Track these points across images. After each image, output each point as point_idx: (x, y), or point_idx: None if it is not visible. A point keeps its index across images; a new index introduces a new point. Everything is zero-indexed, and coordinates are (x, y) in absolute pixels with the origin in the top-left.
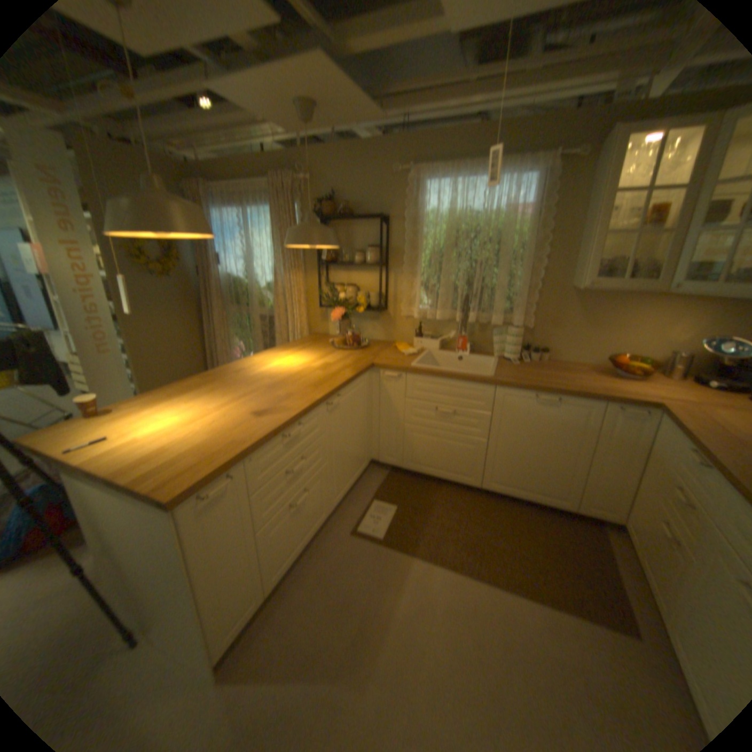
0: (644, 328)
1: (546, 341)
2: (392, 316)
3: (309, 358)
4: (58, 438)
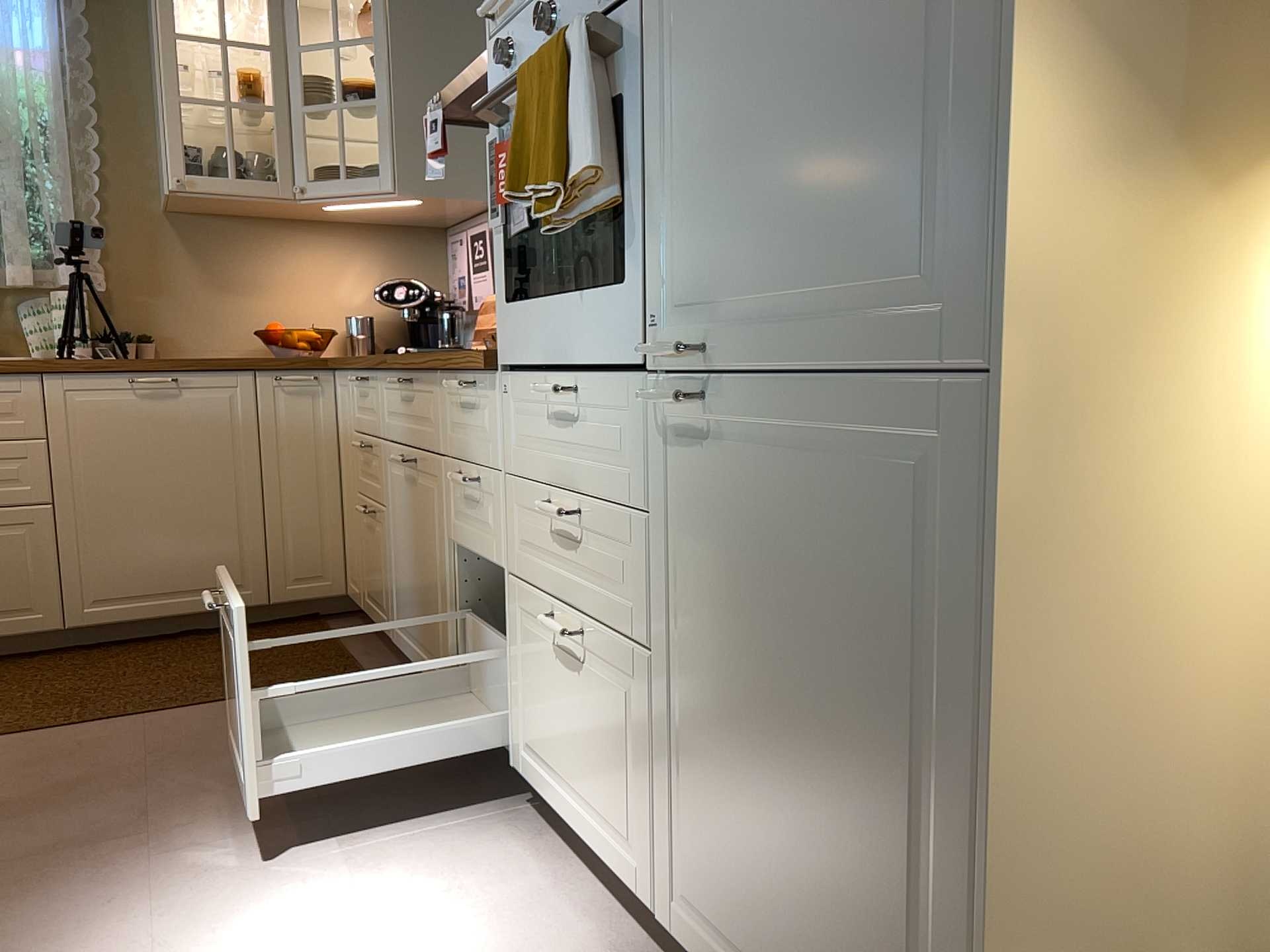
0: (299, 284)
1: (143, 321)
2: None
3: None
4: None
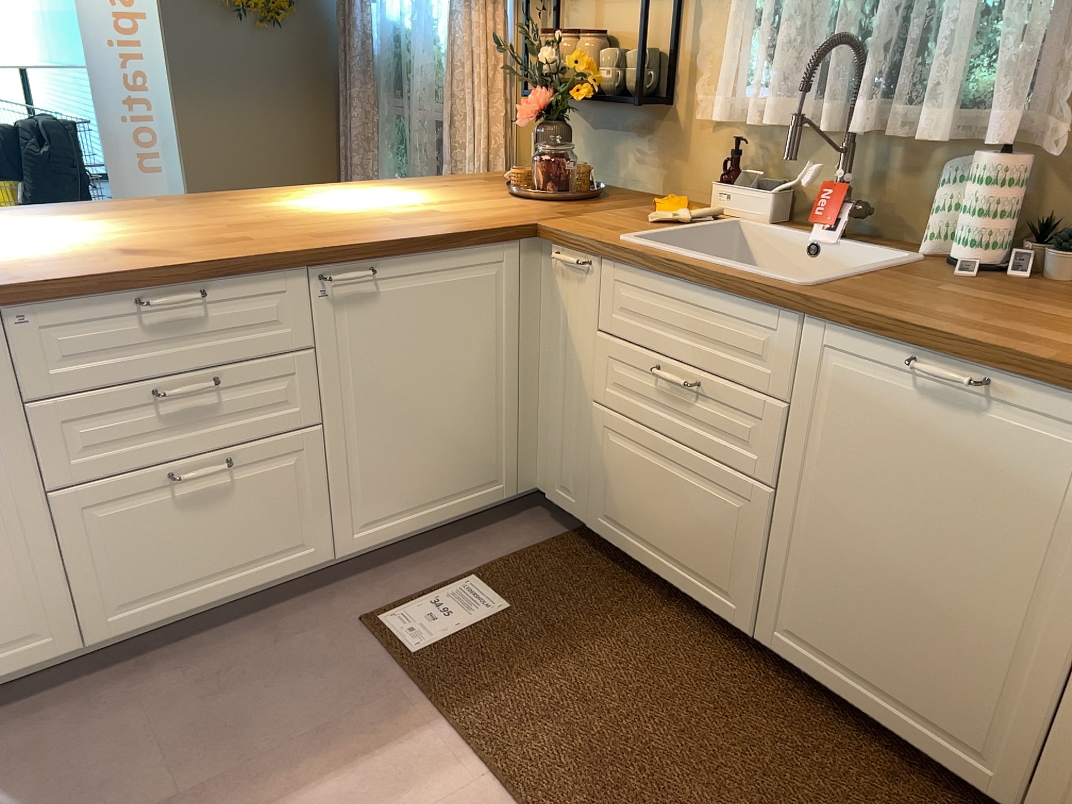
0: None
1: None
2: (681, 120)
3: (421, 198)
4: None
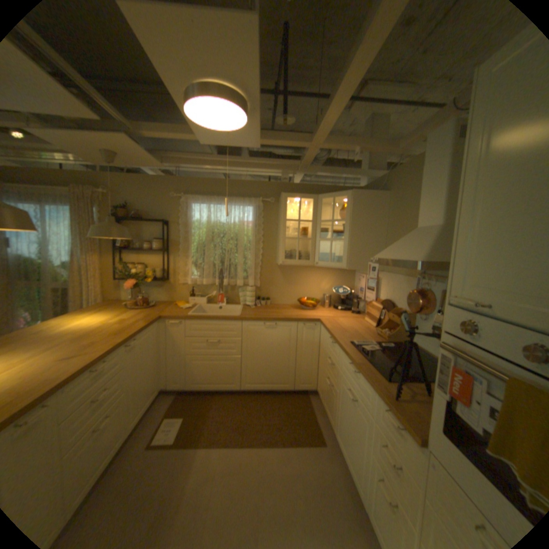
0: (310, 283)
1: (268, 293)
2: (173, 283)
3: (107, 316)
4: None
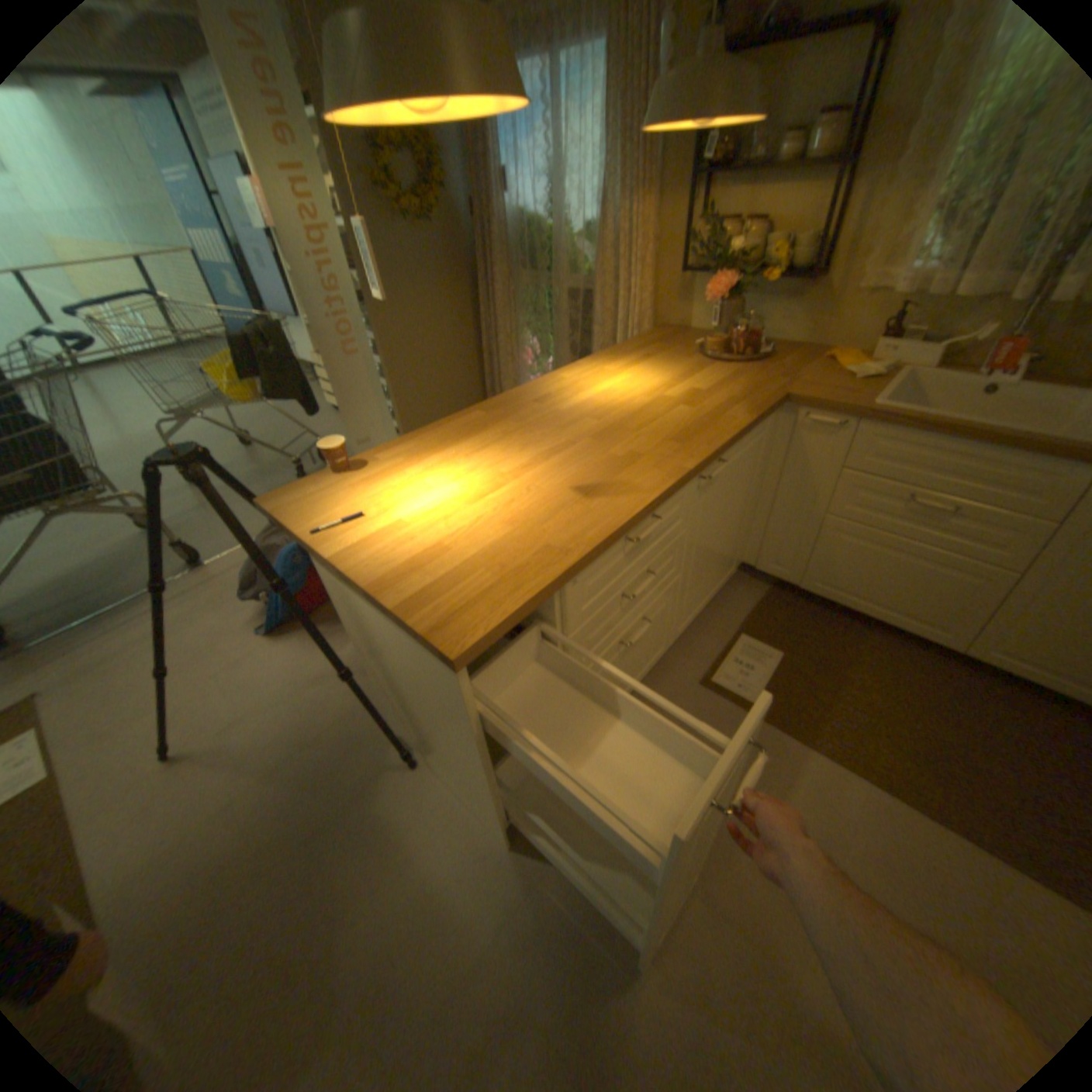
0: None
1: None
2: (837, 284)
3: (659, 374)
4: (303, 500)
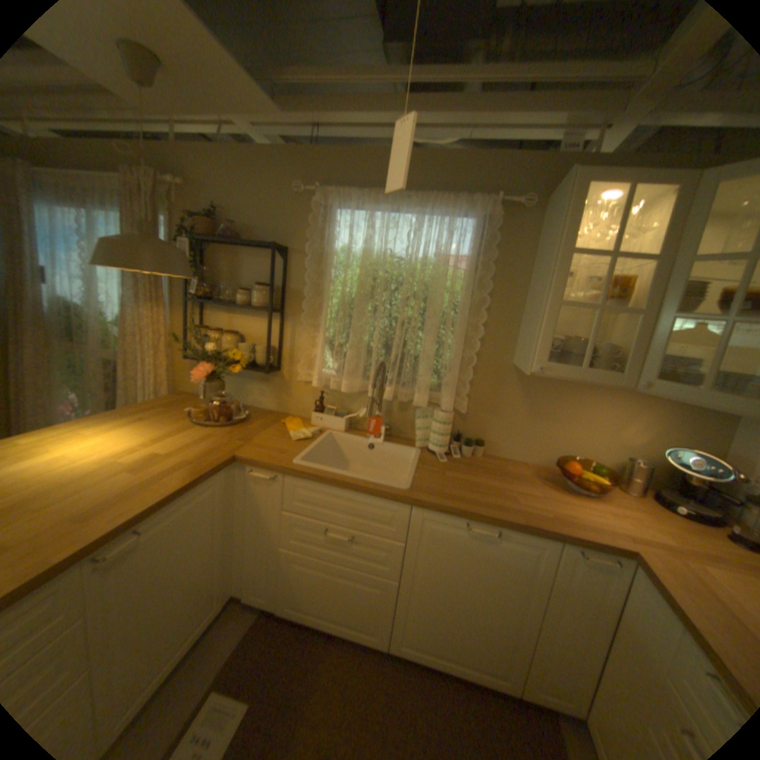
0: (595, 424)
1: (481, 430)
2: (286, 377)
3: (132, 439)
4: None
